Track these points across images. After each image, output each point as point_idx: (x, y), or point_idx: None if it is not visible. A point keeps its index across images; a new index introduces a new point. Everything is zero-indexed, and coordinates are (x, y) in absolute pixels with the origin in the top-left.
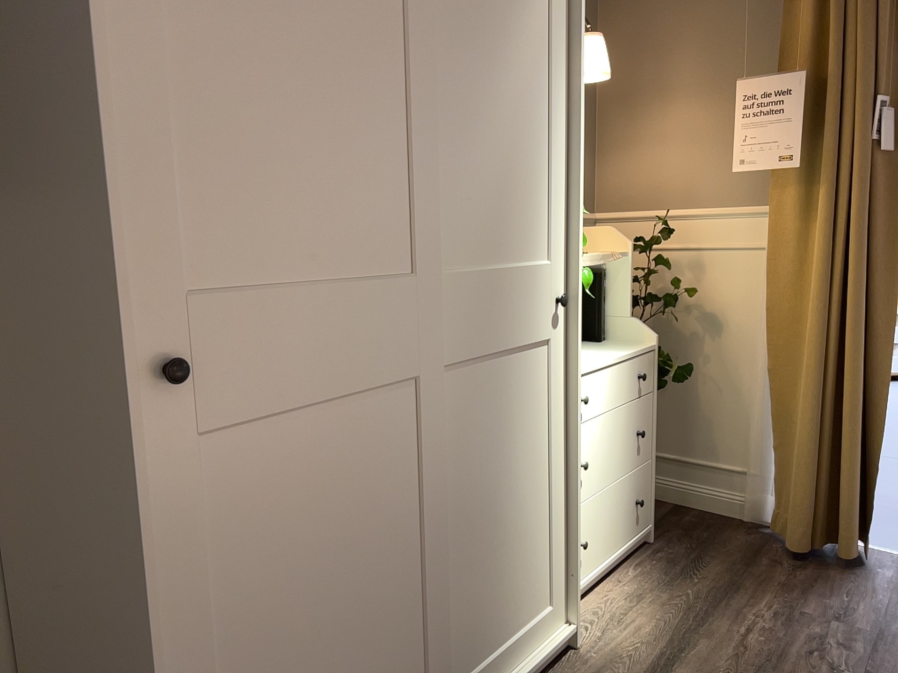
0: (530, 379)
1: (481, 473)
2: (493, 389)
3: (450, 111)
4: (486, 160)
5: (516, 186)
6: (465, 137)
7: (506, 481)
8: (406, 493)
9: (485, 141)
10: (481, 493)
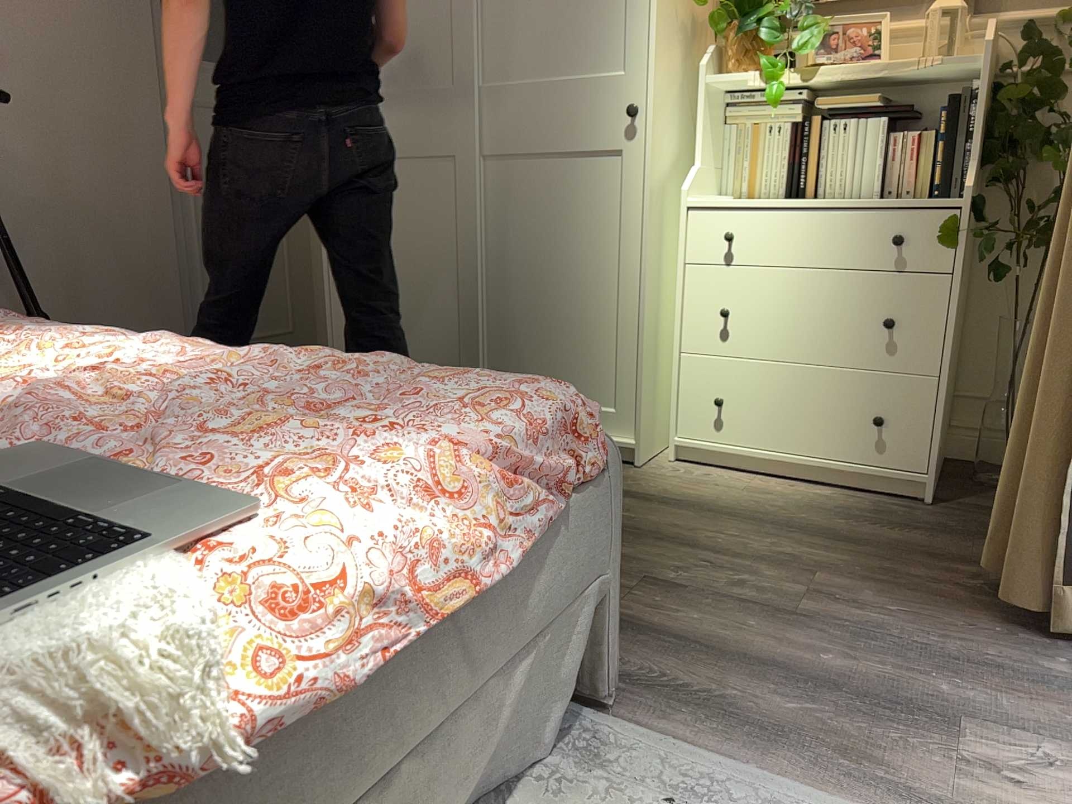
0: (598, 188)
1: (527, 258)
2: (543, 188)
3: None
4: None
5: None
6: None
7: (558, 277)
8: (439, 238)
9: None
10: (527, 275)
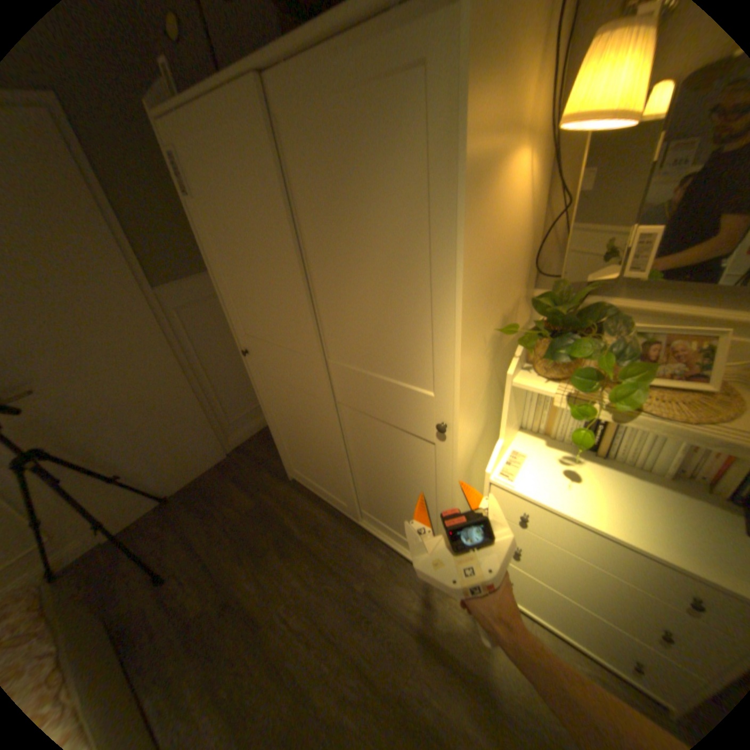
0: (419, 456)
1: (375, 467)
2: (381, 437)
3: (319, 262)
4: (355, 298)
5: (391, 322)
6: (334, 280)
7: (396, 486)
8: (321, 436)
9: (353, 283)
10: (376, 474)
